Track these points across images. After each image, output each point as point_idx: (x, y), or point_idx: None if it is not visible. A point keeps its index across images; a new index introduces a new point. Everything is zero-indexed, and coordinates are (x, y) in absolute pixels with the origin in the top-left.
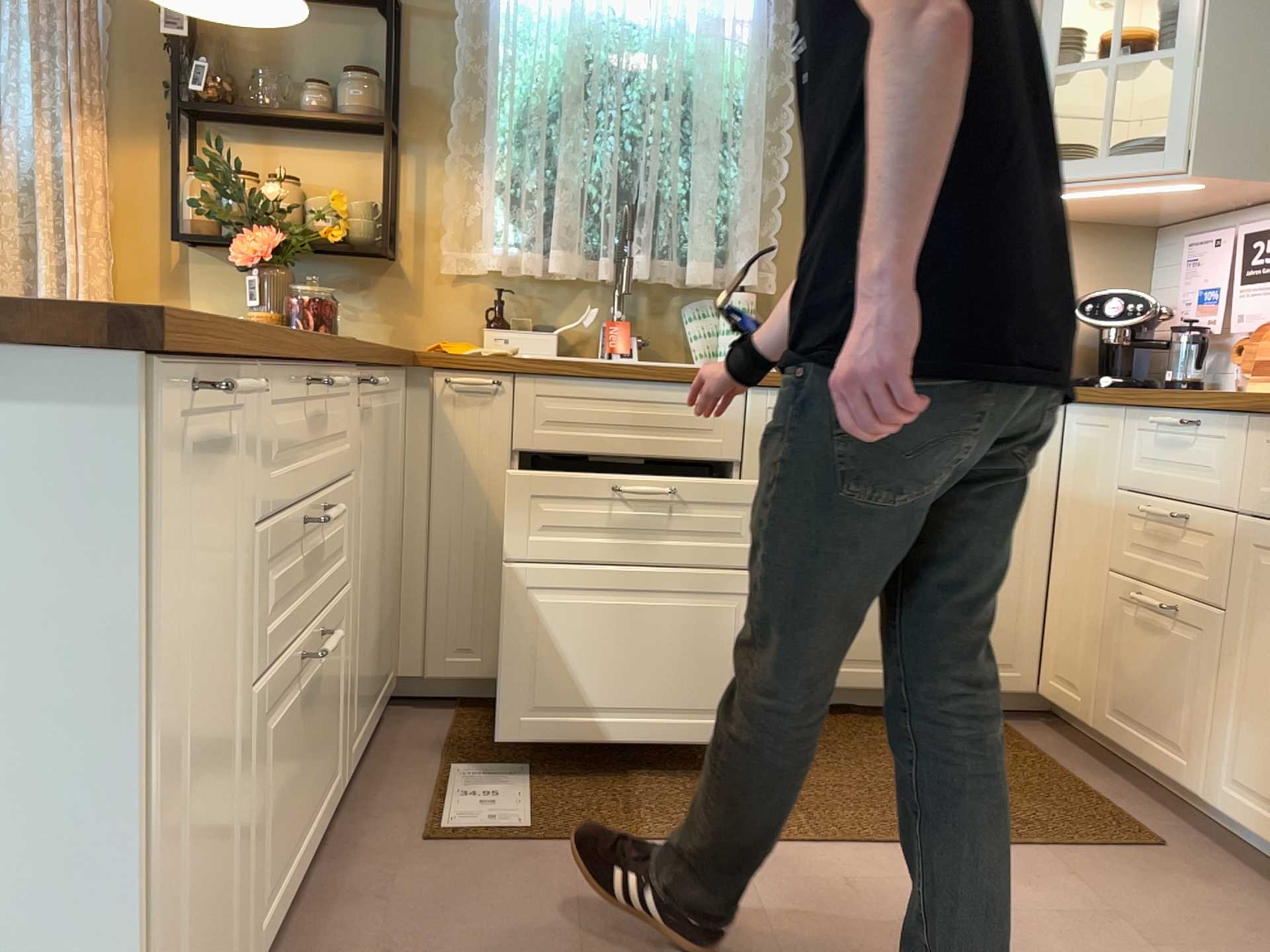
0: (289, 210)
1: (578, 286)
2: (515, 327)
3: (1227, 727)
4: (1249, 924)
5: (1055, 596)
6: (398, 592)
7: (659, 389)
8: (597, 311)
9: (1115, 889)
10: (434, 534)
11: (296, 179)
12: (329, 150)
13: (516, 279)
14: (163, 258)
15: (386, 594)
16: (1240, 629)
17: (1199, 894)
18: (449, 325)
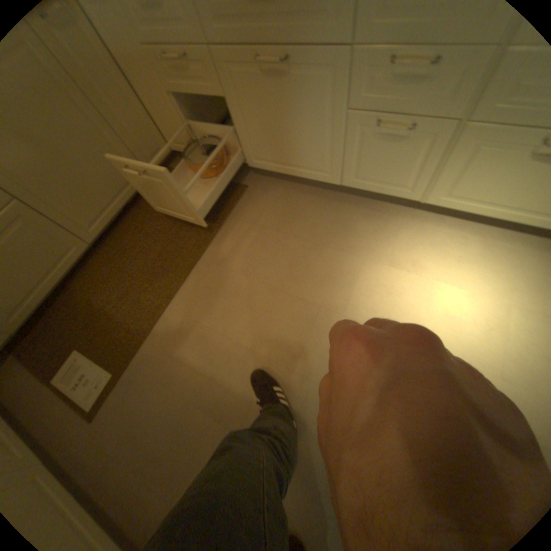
0: None
1: None
2: None
3: (245, 141)
4: (281, 198)
5: (150, 111)
6: None
7: None
8: None
9: (252, 215)
10: None
11: None
12: None
13: None
14: None
15: None
16: (233, 103)
17: (266, 197)
18: None
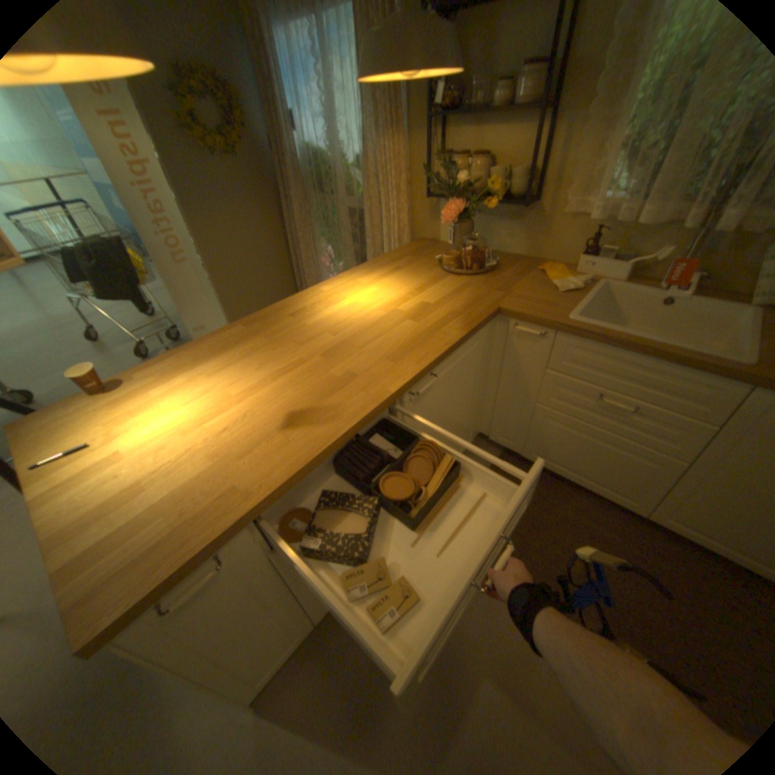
0: (472, 183)
1: (669, 221)
2: (607, 250)
3: None
4: None
5: None
6: (481, 407)
7: (666, 364)
8: (672, 249)
9: None
10: (500, 391)
11: (490, 147)
12: (511, 123)
13: (617, 216)
14: (428, 198)
15: (461, 424)
16: None
17: None
18: (563, 243)
